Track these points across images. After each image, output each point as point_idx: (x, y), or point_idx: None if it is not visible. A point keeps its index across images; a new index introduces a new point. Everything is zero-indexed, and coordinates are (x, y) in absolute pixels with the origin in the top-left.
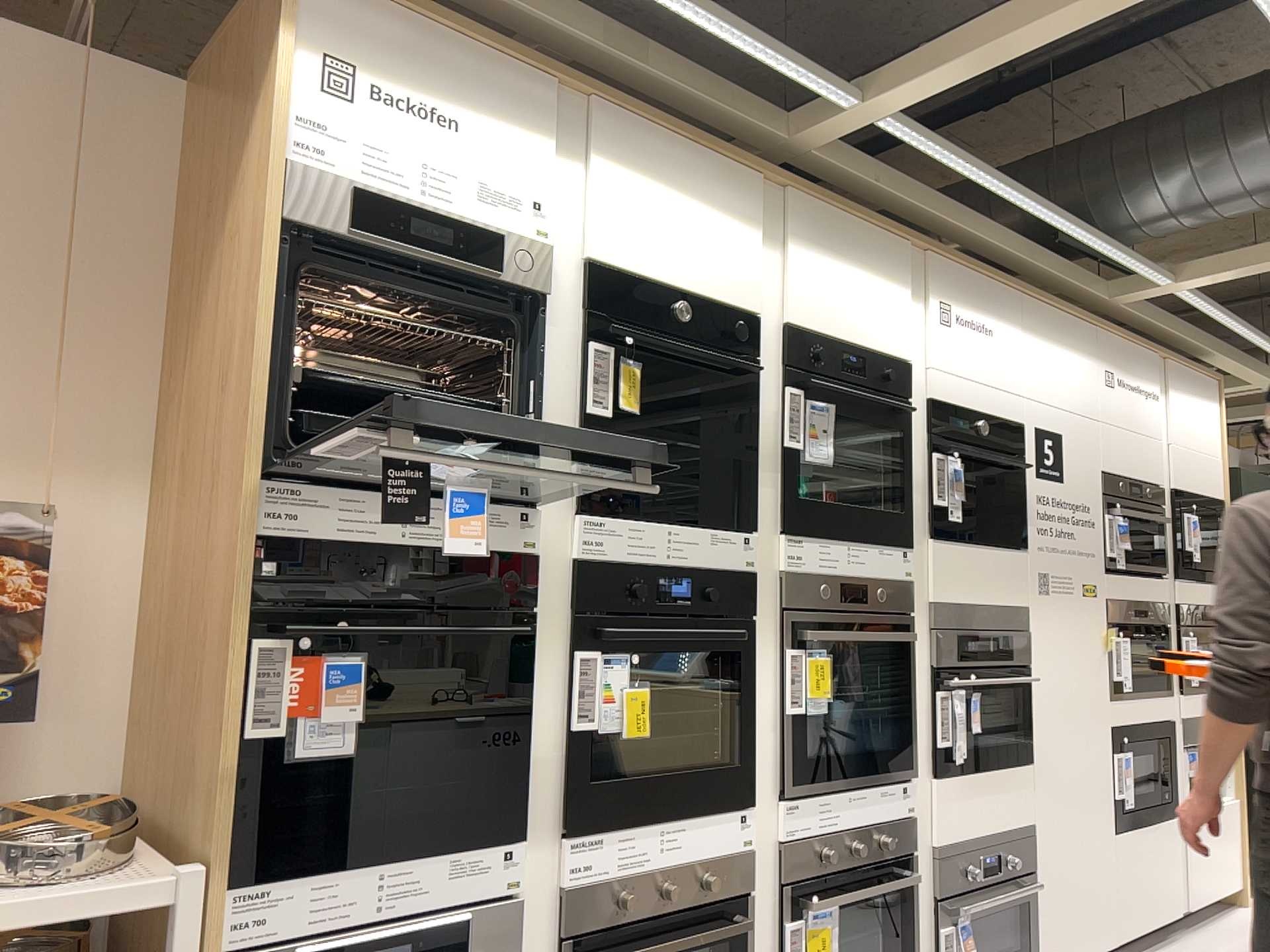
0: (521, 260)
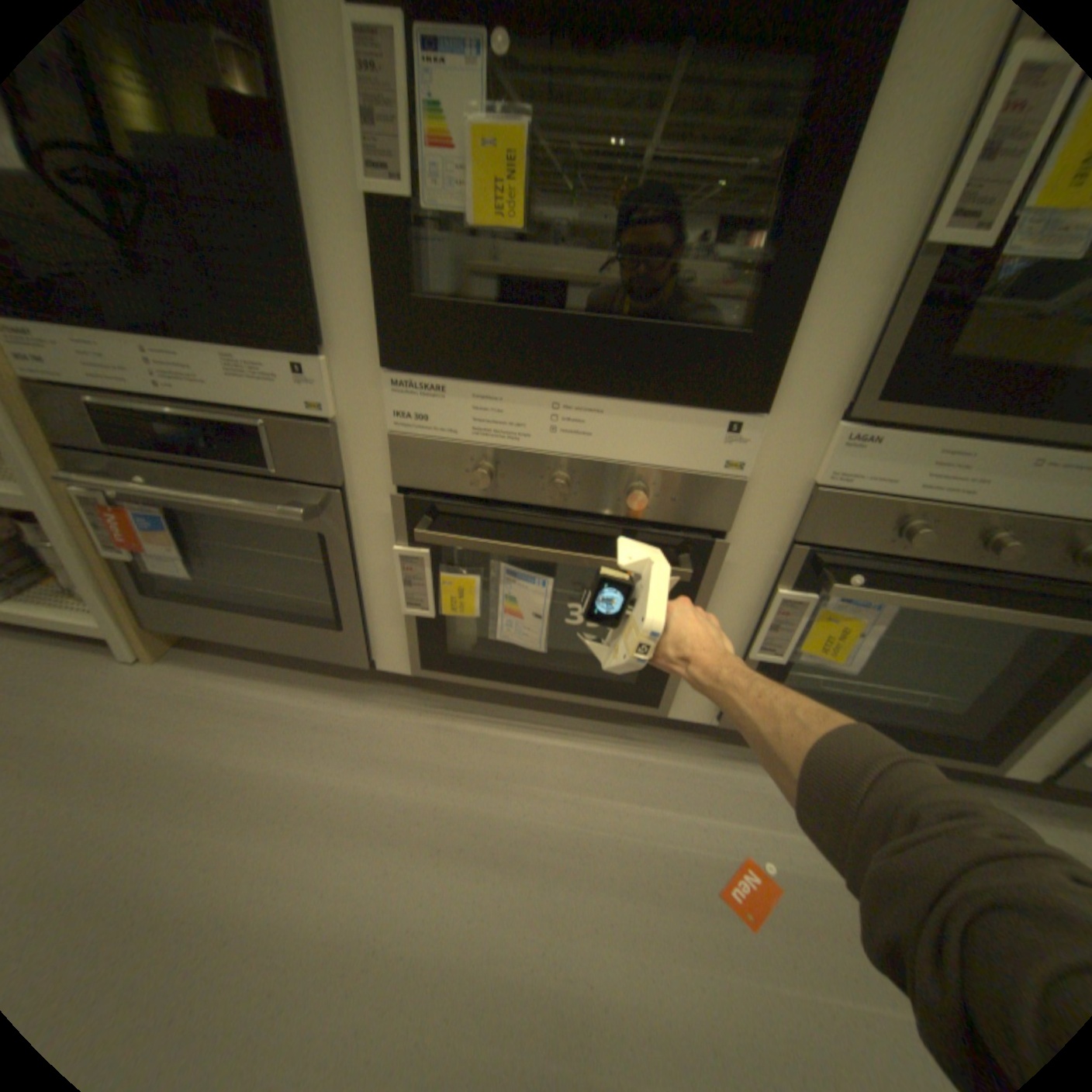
0: None
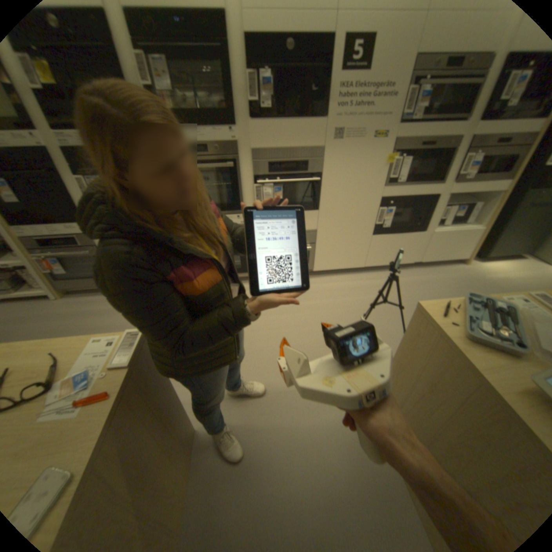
0: None
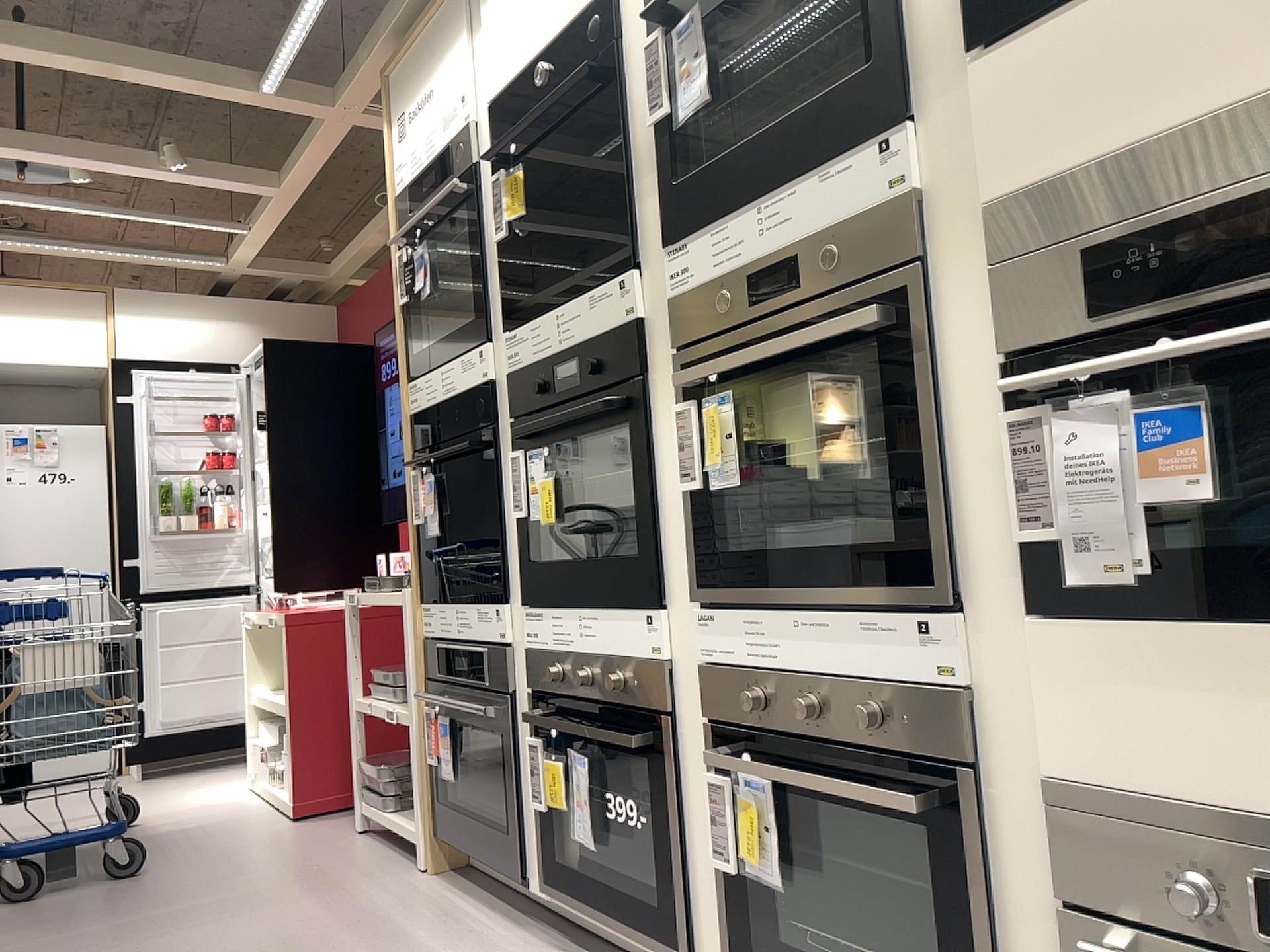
0: (454, 151)
